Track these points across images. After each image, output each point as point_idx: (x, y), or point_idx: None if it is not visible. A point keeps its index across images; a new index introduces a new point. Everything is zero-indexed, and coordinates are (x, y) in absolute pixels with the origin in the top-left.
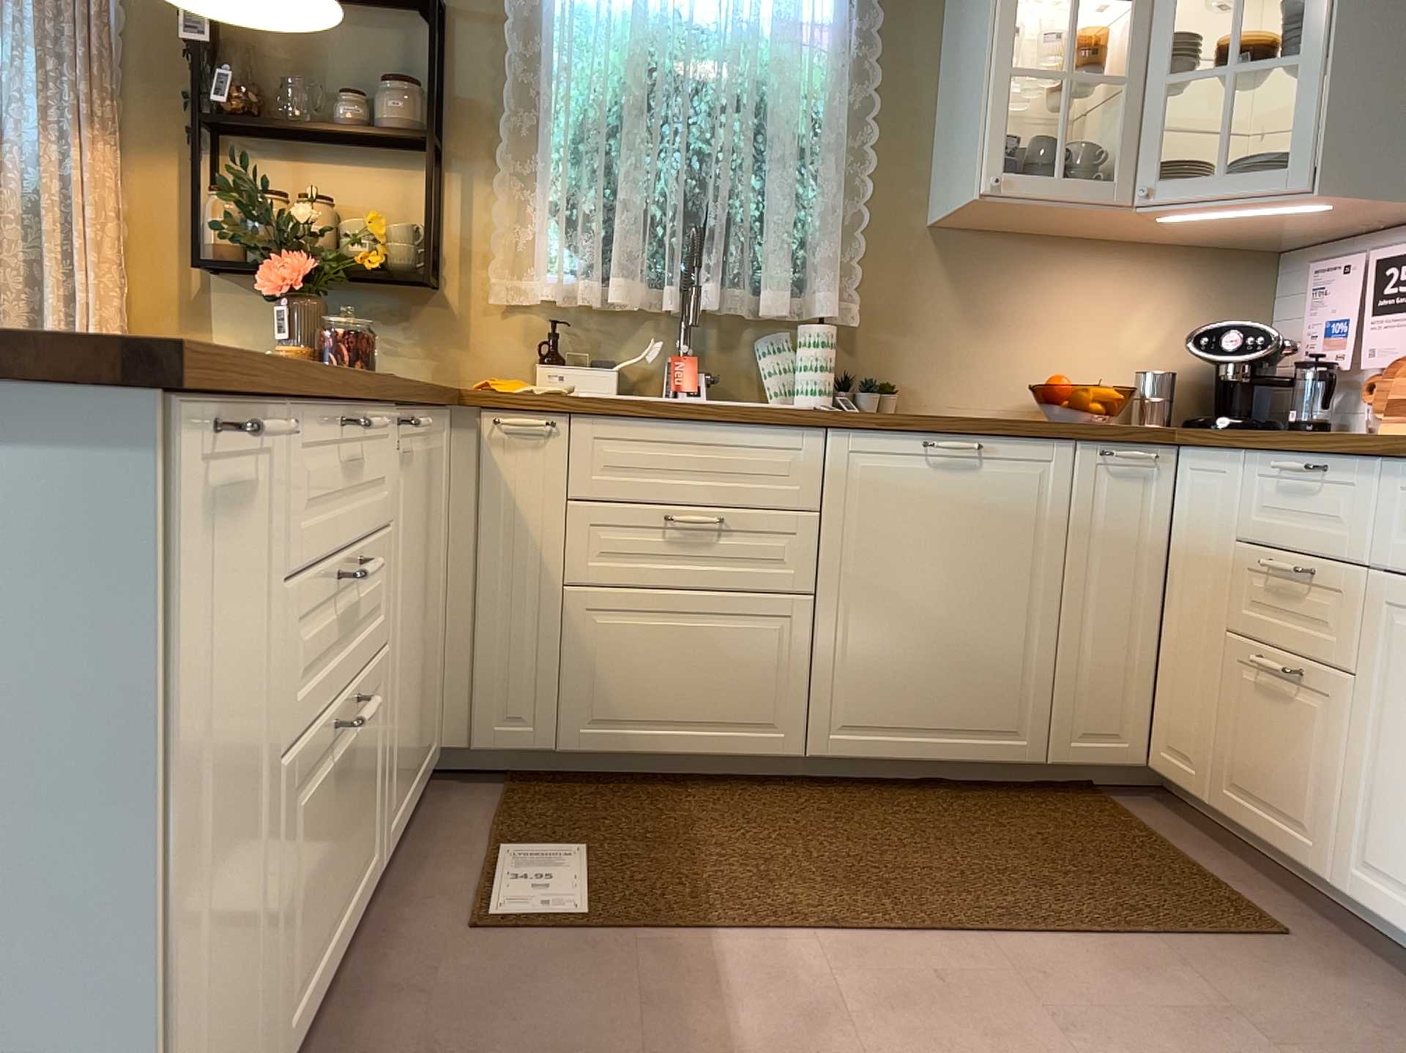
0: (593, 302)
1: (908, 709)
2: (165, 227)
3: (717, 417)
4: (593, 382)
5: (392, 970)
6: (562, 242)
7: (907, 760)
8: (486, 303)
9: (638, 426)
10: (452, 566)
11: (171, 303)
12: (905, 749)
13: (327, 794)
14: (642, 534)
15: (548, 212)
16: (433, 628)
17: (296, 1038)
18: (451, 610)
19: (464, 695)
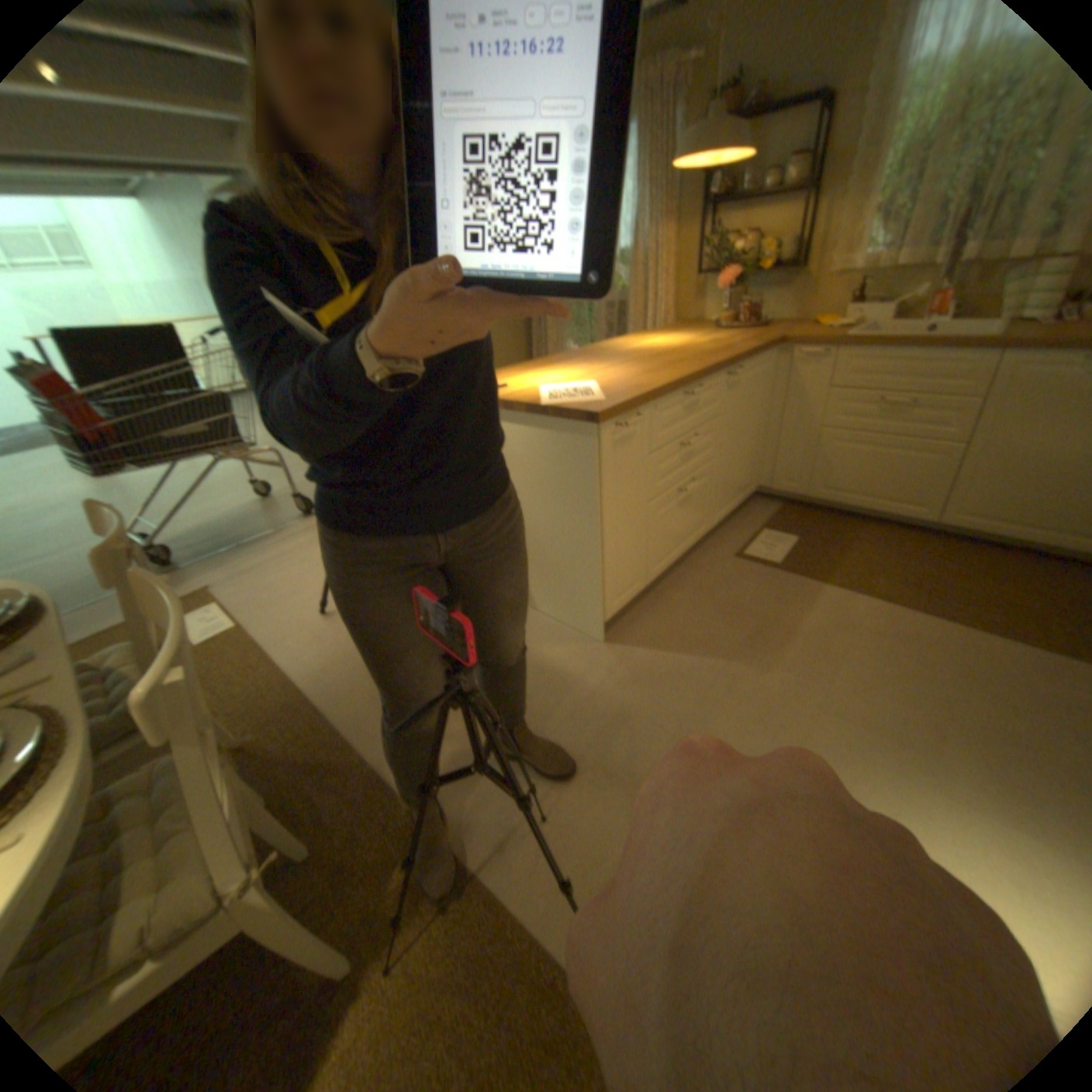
0: (891, 261)
1: (1016, 509)
2: (689, 250)
3: (926, 342)
4: (879, 309)
5: (705, 559)
6: (876, 228)
7: (1007, 534)
8: (829, 268)
9: (876, 347)
10: (773, 412)
11: (689, 285)
12: (1007, 529)
13: (678, 505)
14: (867, 402)
15: (873, 209)
16: (755, 439)
17: (661, 570)
18: (770, 430)
19: (772, 464)
